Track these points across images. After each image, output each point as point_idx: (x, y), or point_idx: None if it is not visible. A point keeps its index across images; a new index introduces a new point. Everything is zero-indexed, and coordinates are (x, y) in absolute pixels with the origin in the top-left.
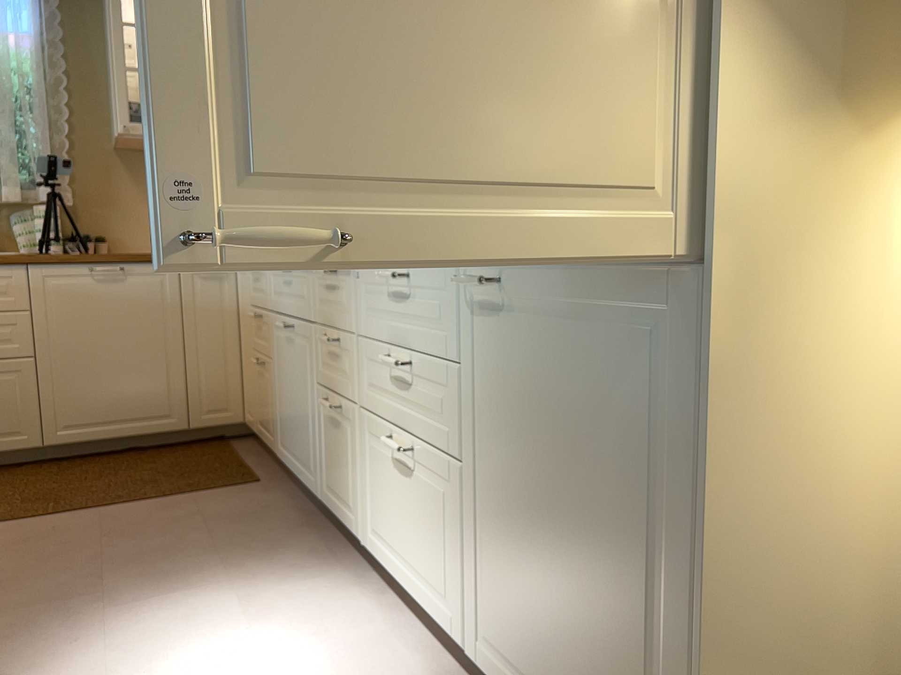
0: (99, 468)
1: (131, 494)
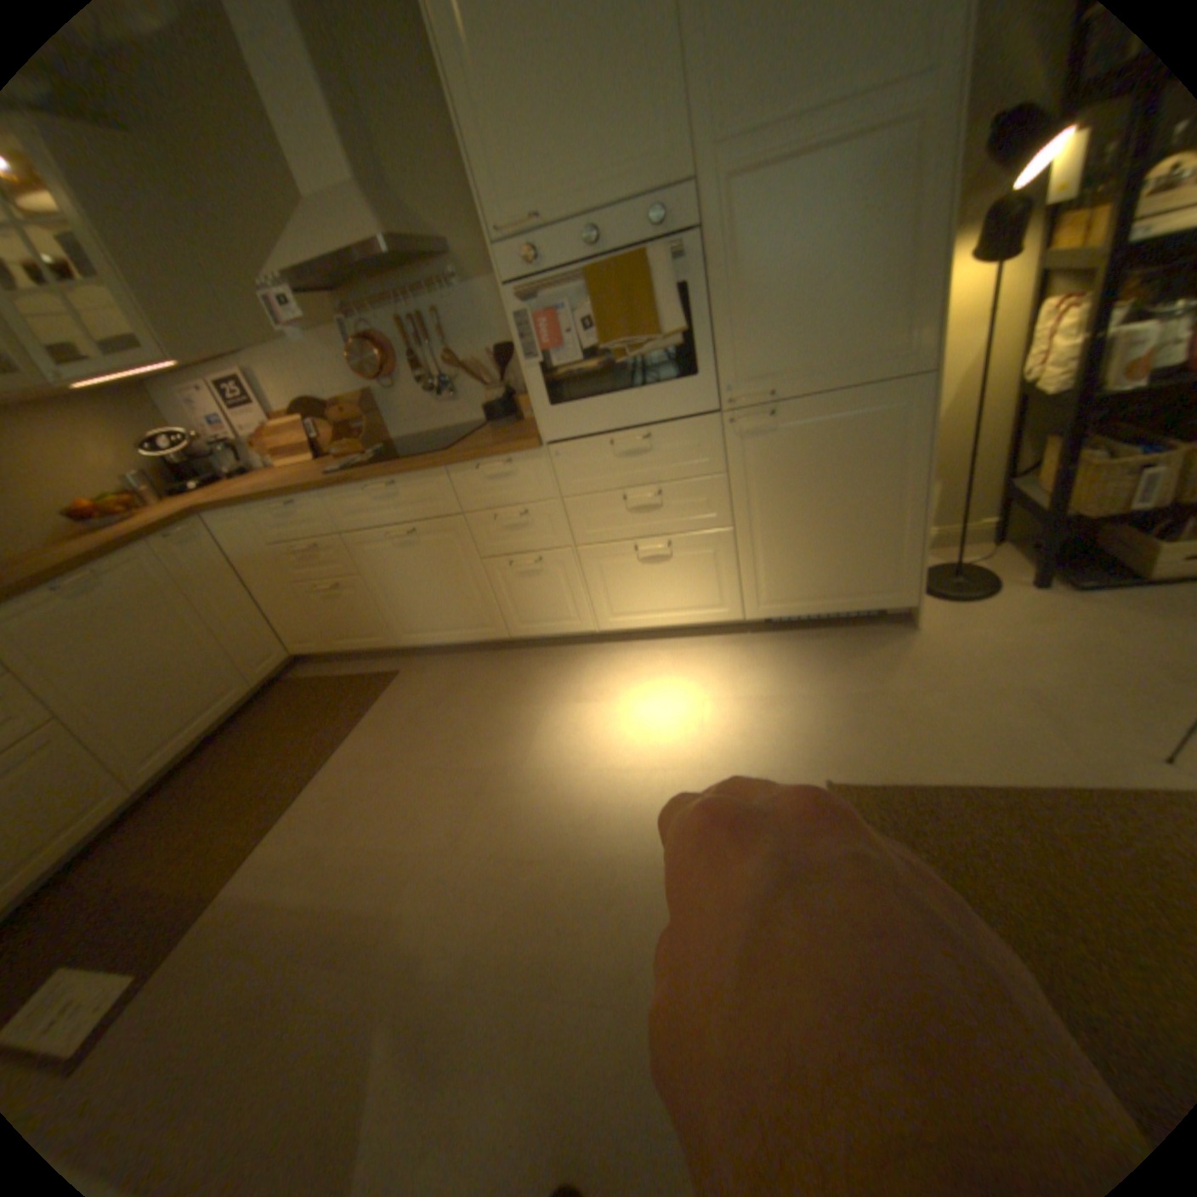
0: (219, 765)
1: (319, 745)
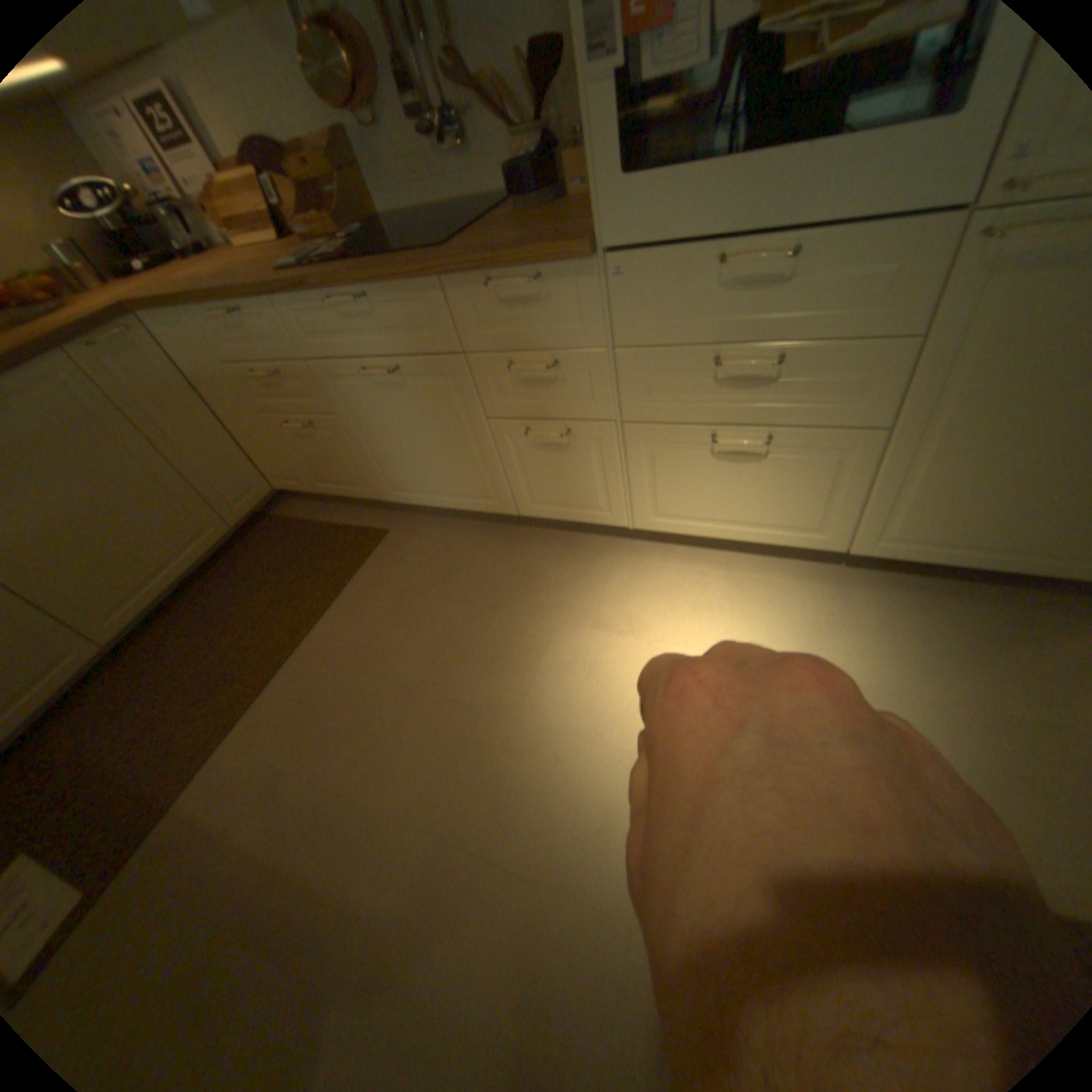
0: (193, 620)
1: (293, 619)
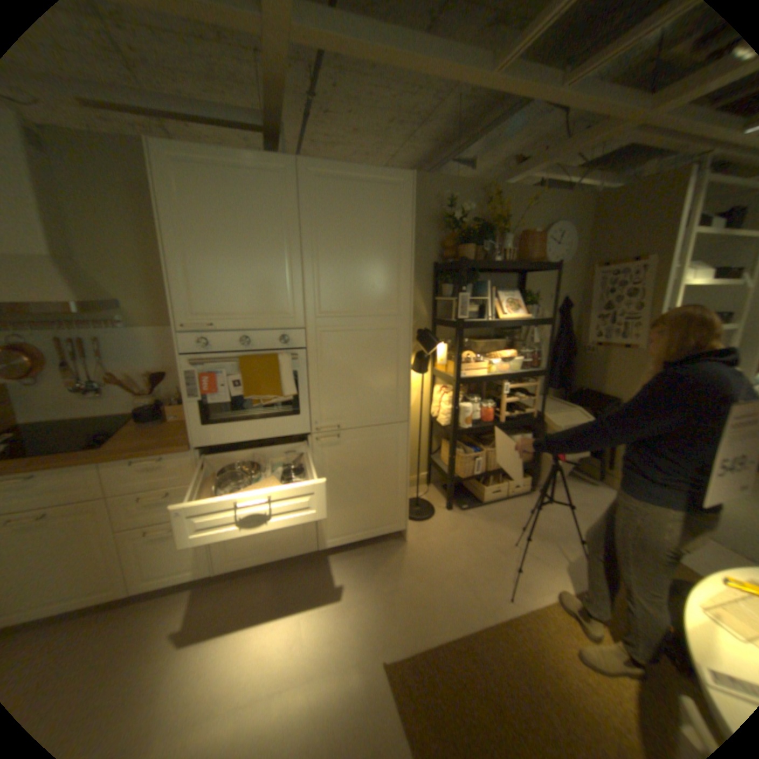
0: None
1: None
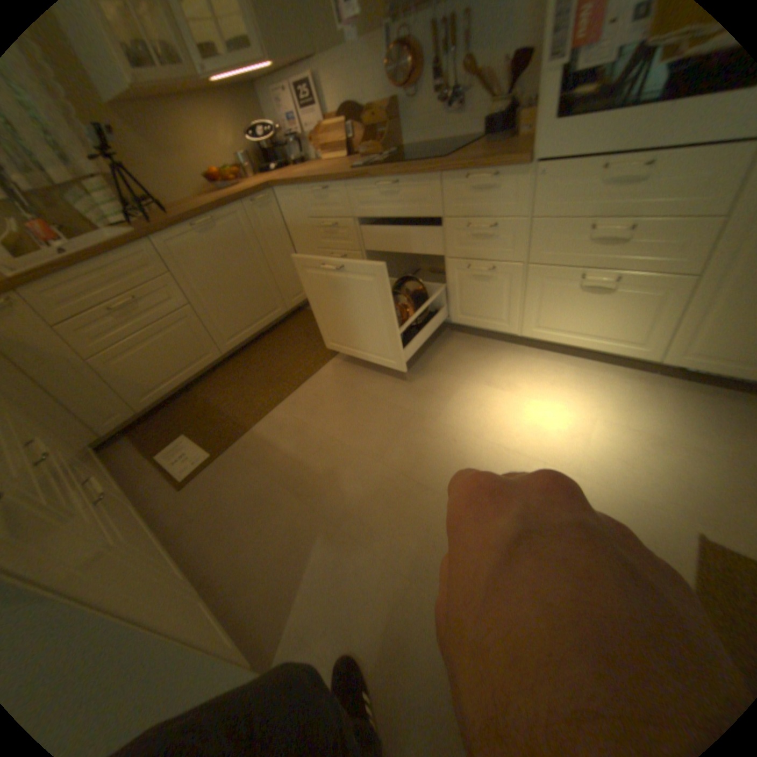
0: (263, 352)
1: (315, 358)
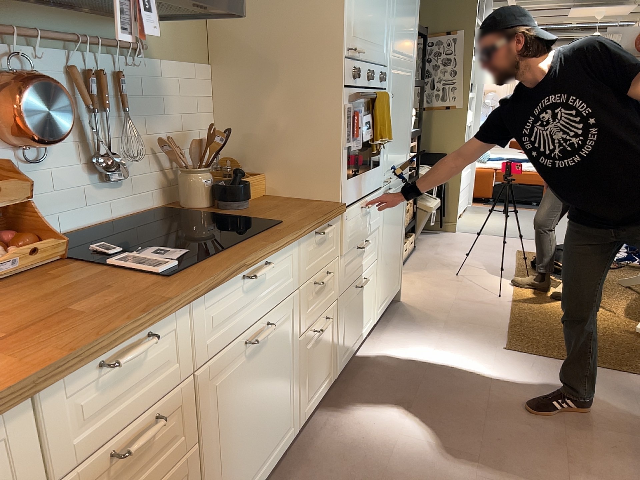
0: None
1: None
